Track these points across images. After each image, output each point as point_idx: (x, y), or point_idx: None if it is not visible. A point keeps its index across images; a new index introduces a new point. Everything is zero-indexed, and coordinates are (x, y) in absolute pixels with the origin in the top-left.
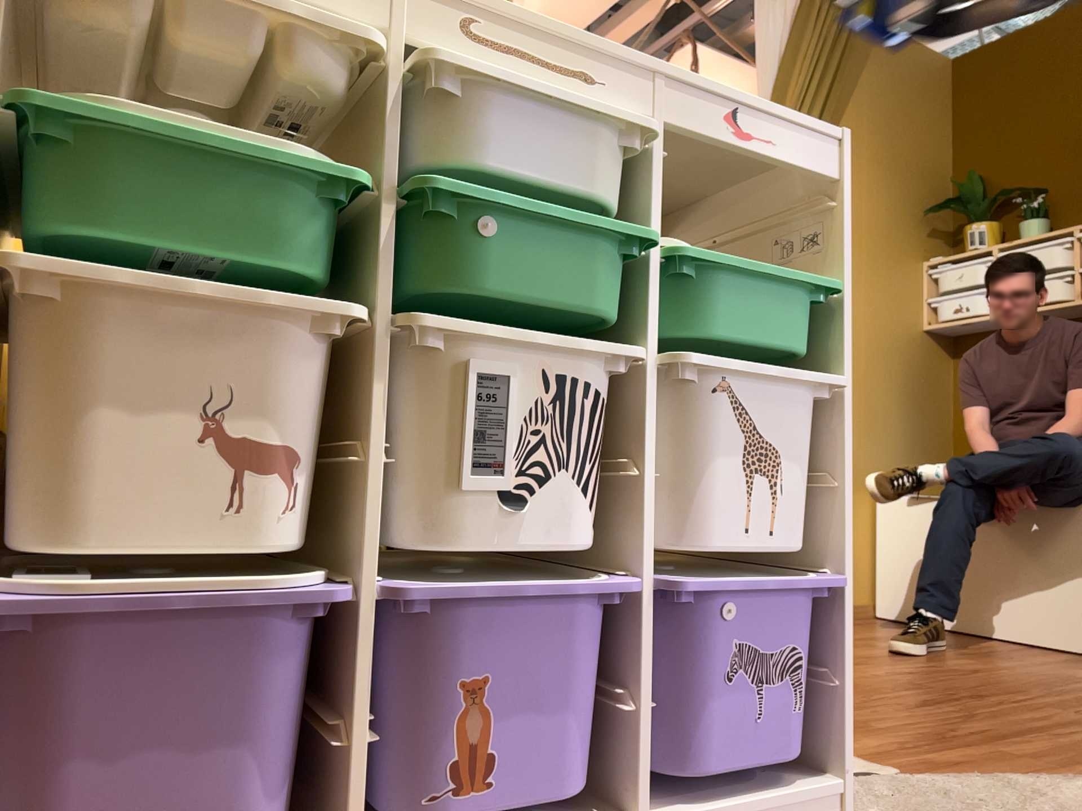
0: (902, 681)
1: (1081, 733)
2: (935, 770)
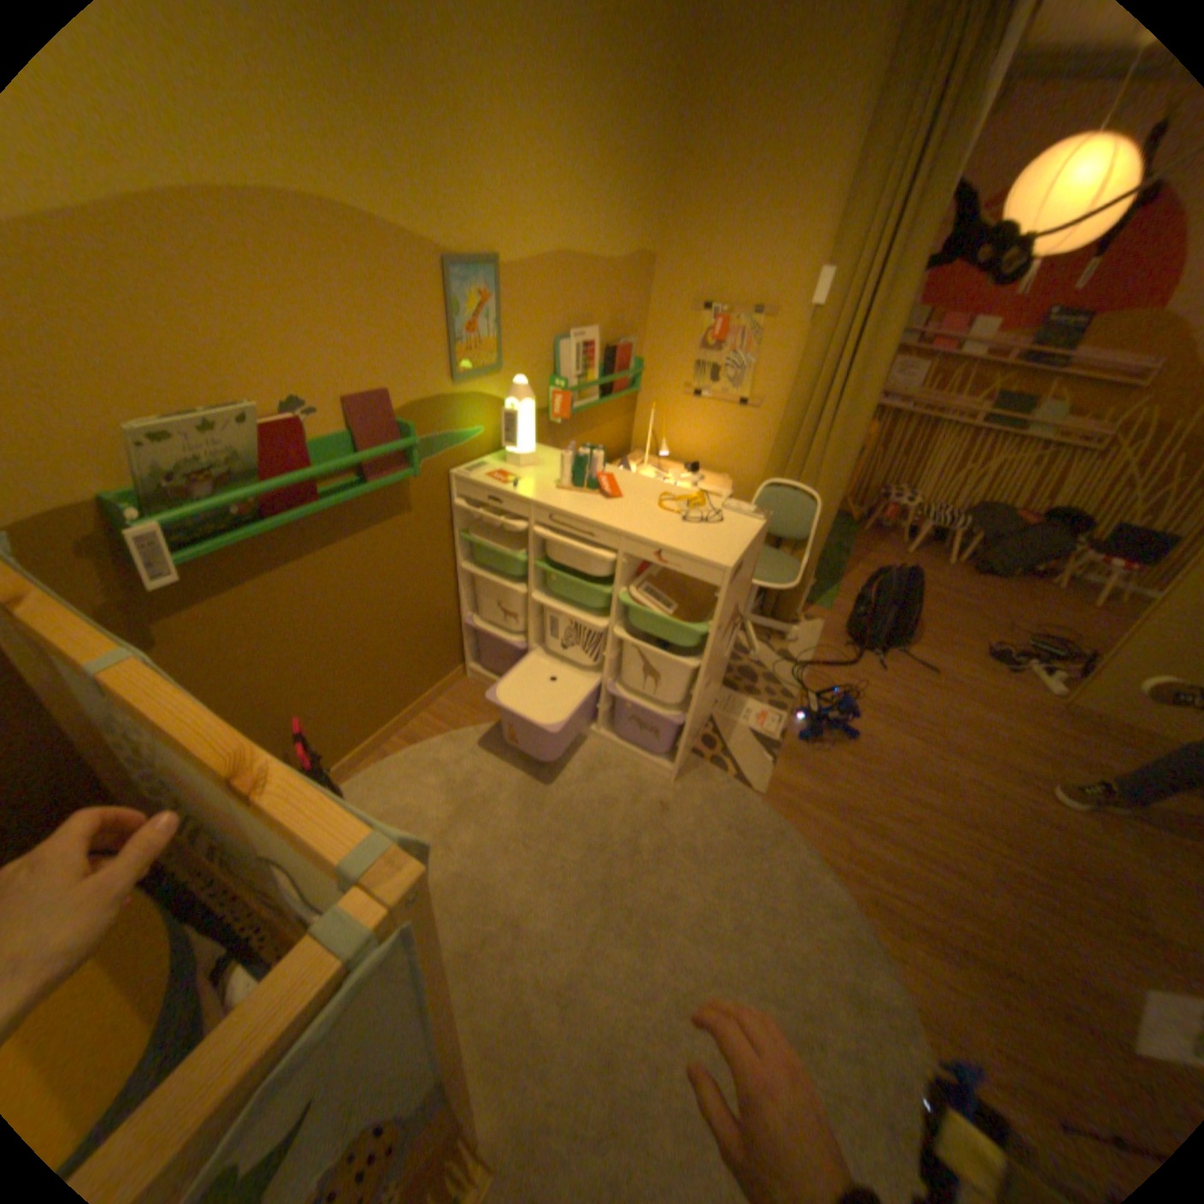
0: (950, 791)
1: (928, 879)
2: (776, 809)
